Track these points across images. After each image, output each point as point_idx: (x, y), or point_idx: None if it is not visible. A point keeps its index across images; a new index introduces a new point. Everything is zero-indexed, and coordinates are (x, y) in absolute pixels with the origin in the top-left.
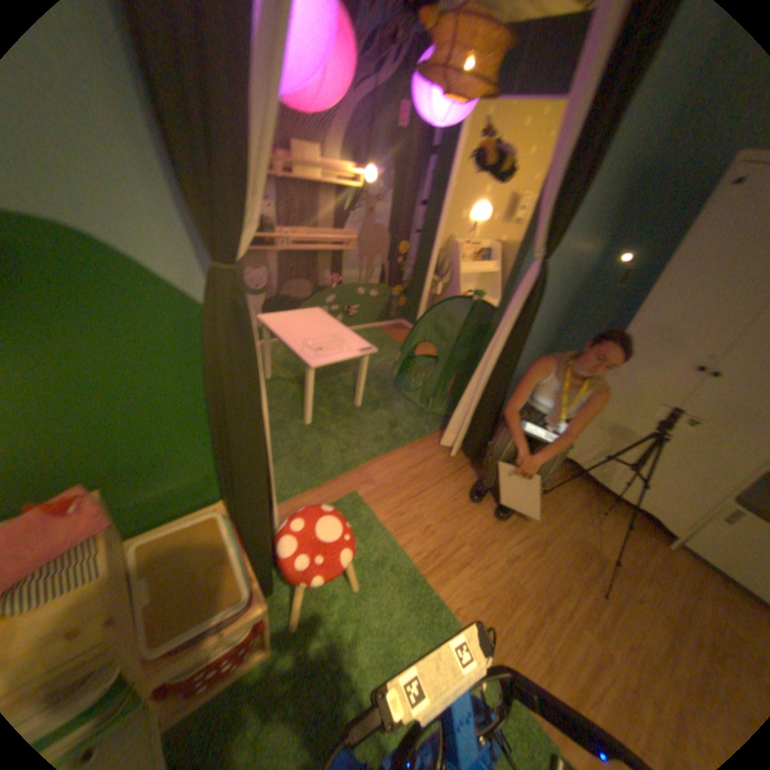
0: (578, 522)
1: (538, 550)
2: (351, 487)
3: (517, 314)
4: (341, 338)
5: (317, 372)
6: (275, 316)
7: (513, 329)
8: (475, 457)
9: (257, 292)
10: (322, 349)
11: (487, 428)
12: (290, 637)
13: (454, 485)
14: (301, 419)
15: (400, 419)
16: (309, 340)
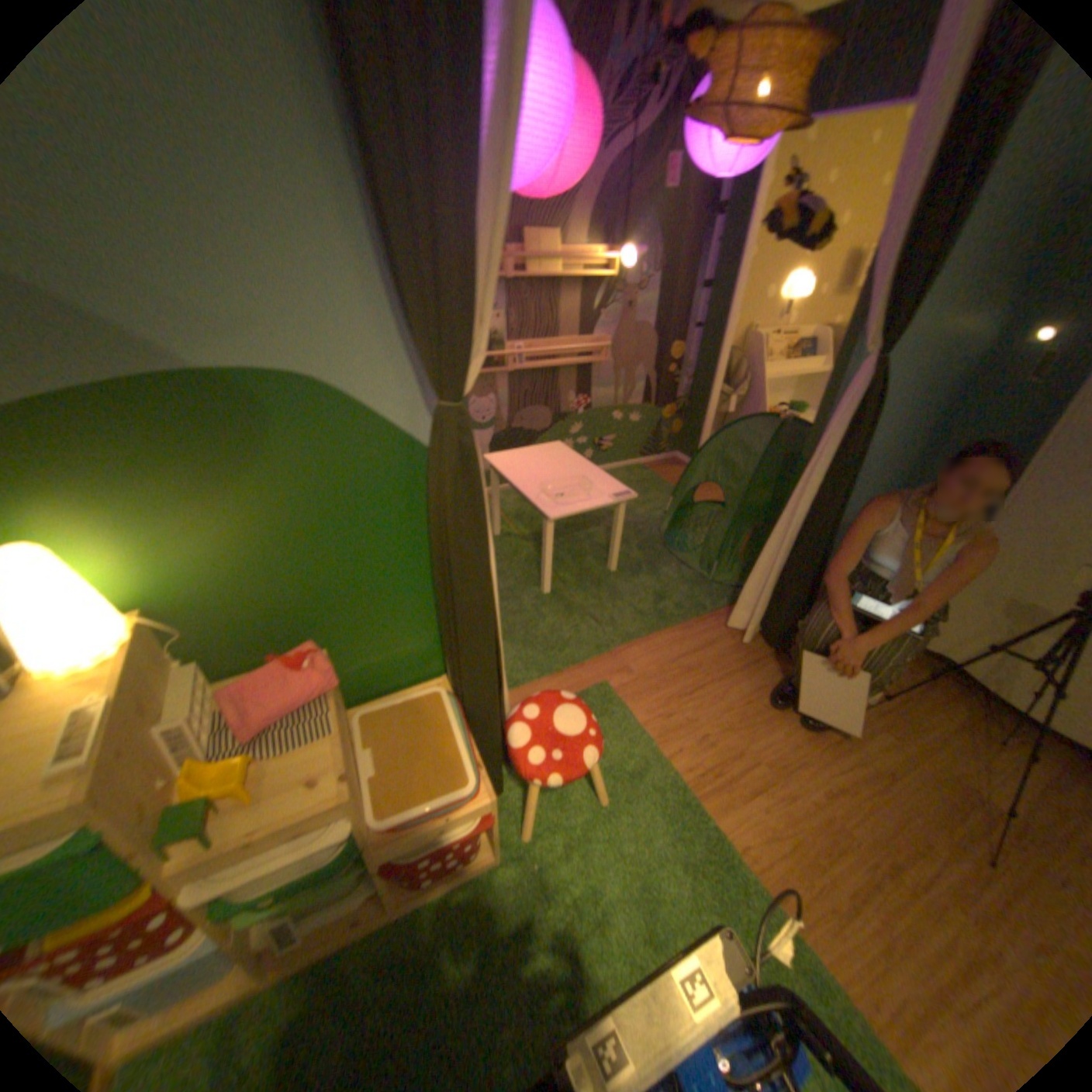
0: (953, 752)
1: (878, 784)
2: (600, 676)
3: (844, 435)
4: (587, 480)
5: (558, 527)
6: (504, 455)
7: (839, 458)
8: (780, 645)
9: (482, 426)
10: (563, 495)
11: (800, 604)
12: (523, 847)
13: (746, 683)
14: (537, 587)
15: (670, 589)
16: (546, 484)
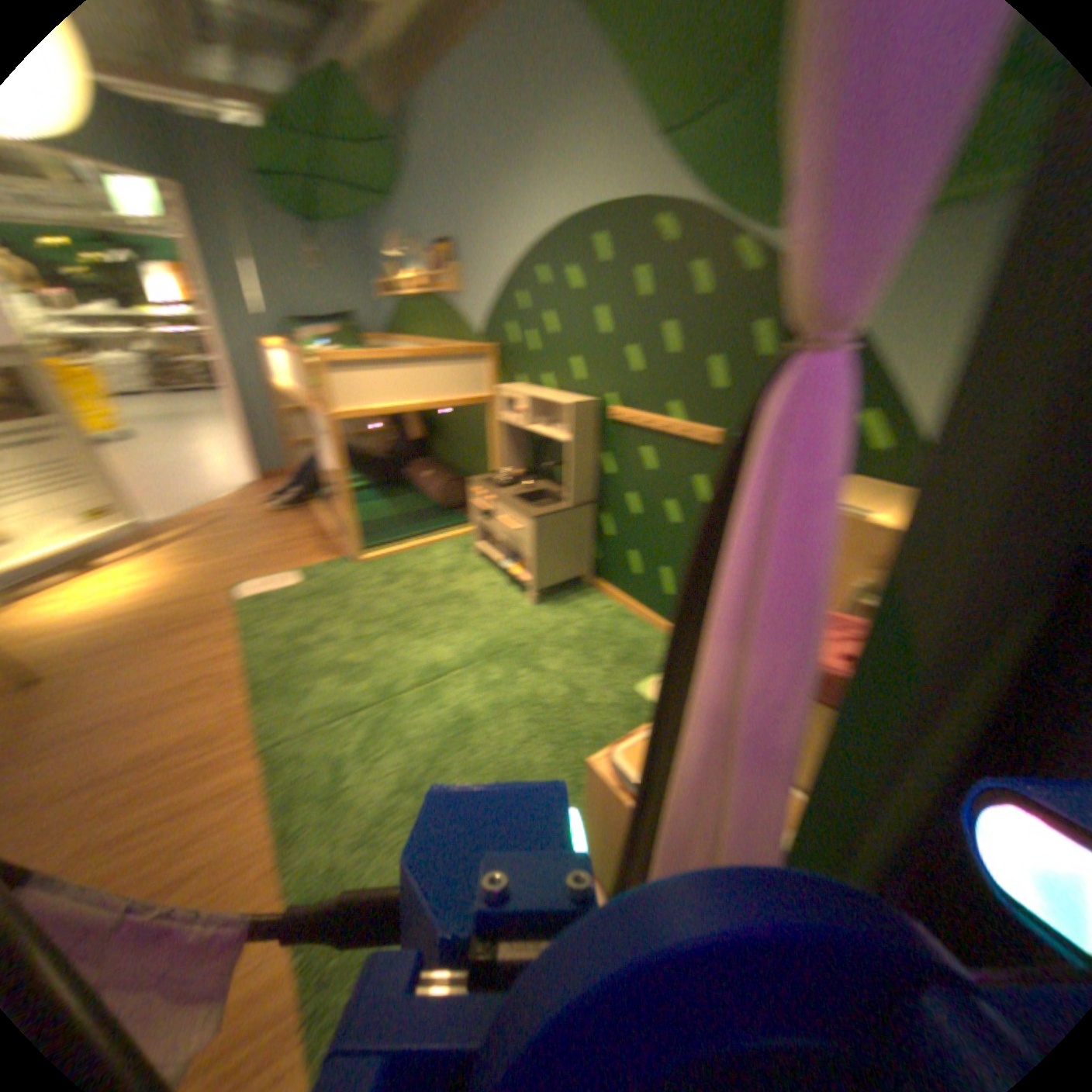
0: None
1: None
2: None
3: None
4: None
5: None
6: None
7: None
8: None
9: None
10: None
11: None
12: None
13: None
14: None
15: None
16: None
